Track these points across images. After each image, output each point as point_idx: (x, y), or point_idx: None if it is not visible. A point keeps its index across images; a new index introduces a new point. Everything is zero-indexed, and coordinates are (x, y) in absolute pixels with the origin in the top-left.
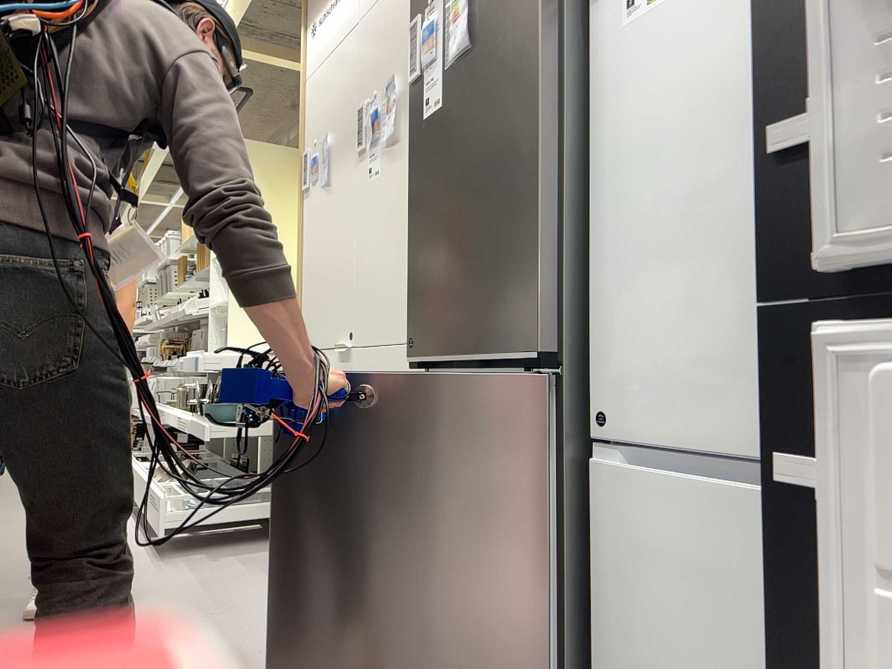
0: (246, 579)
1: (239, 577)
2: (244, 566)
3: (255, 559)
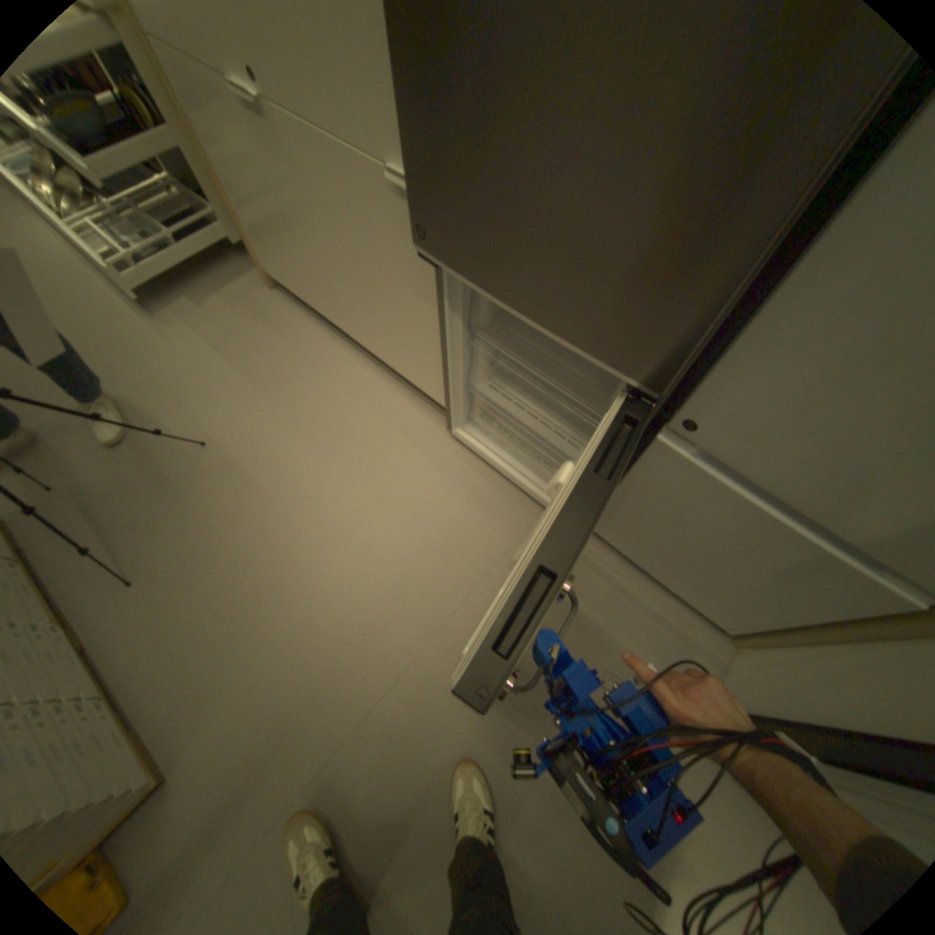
0: (250, 333)
1: (240, 330)
2: (233, 310)
3: (235, 294)
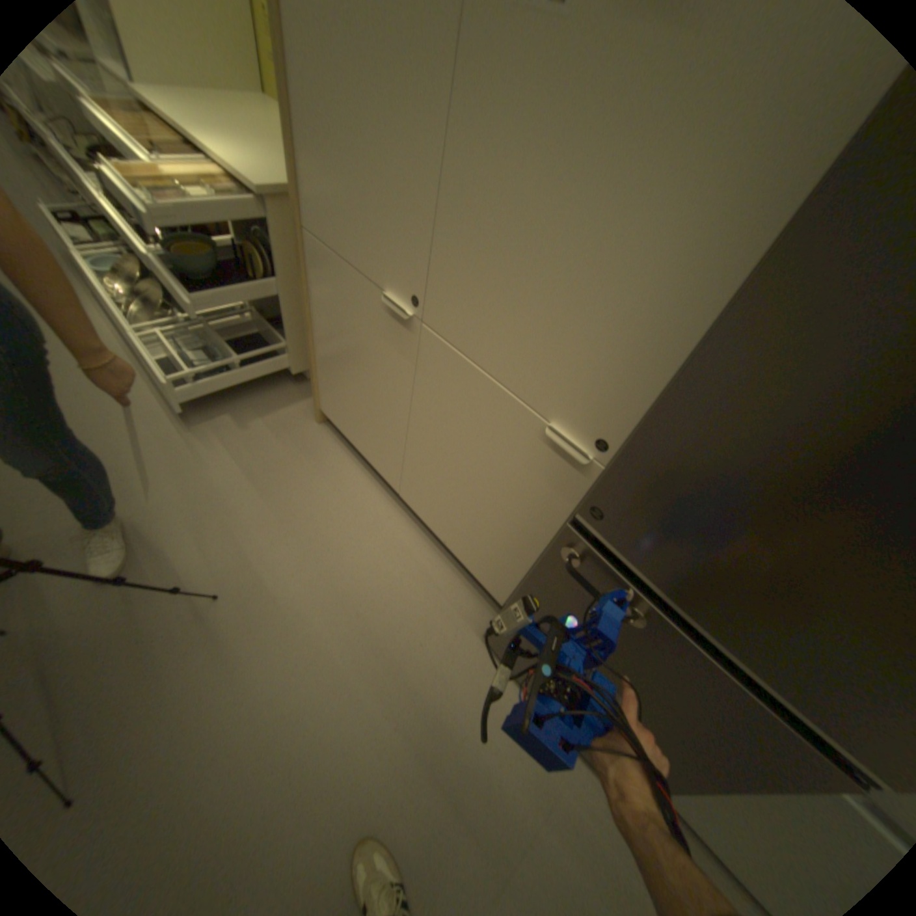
0: (290, 466)
1: (280, 461)
2: (276, 438)
3: (282, 421)
